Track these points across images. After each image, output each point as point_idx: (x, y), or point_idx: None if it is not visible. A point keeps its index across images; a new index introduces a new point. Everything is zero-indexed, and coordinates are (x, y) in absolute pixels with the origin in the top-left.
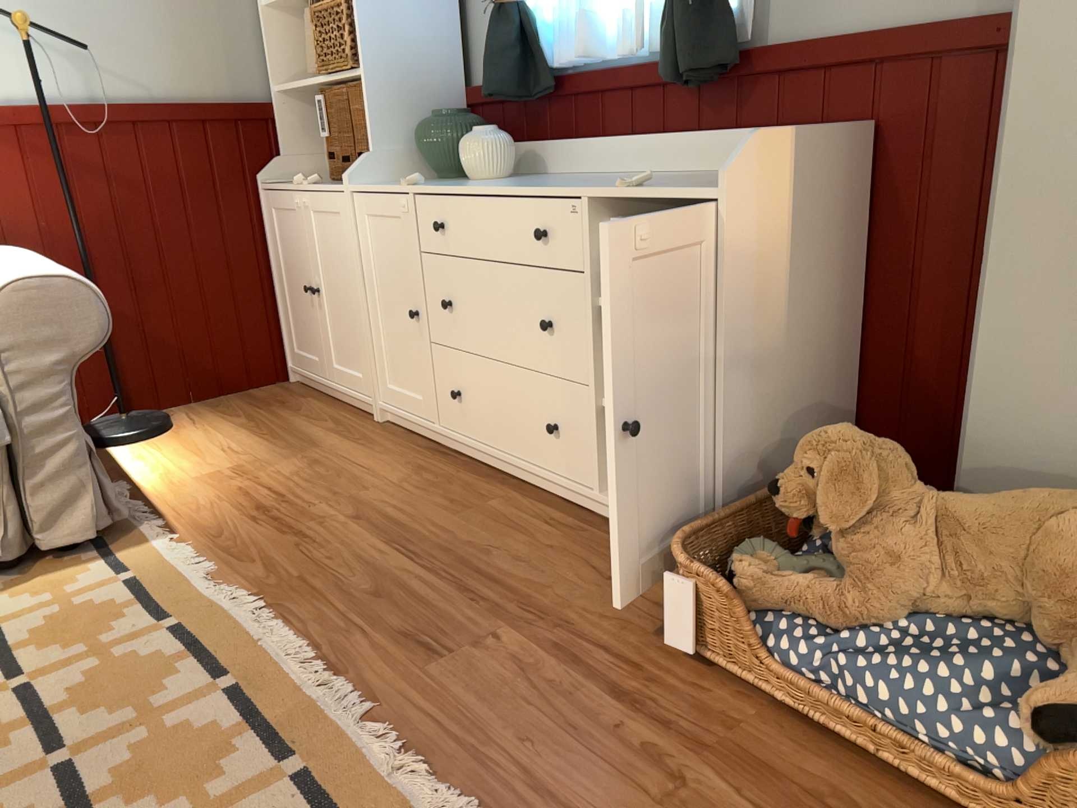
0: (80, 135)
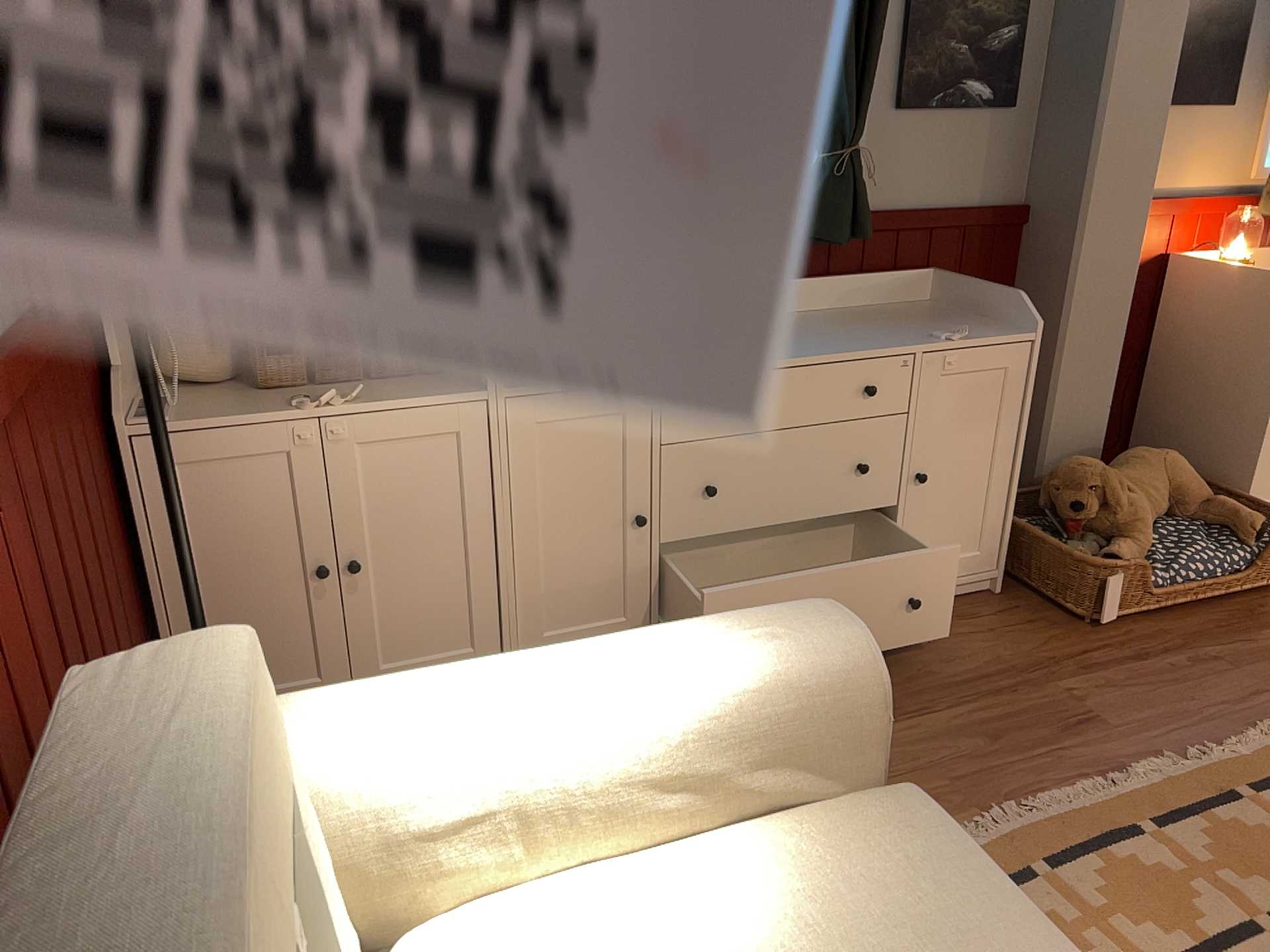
0: (6, 416)
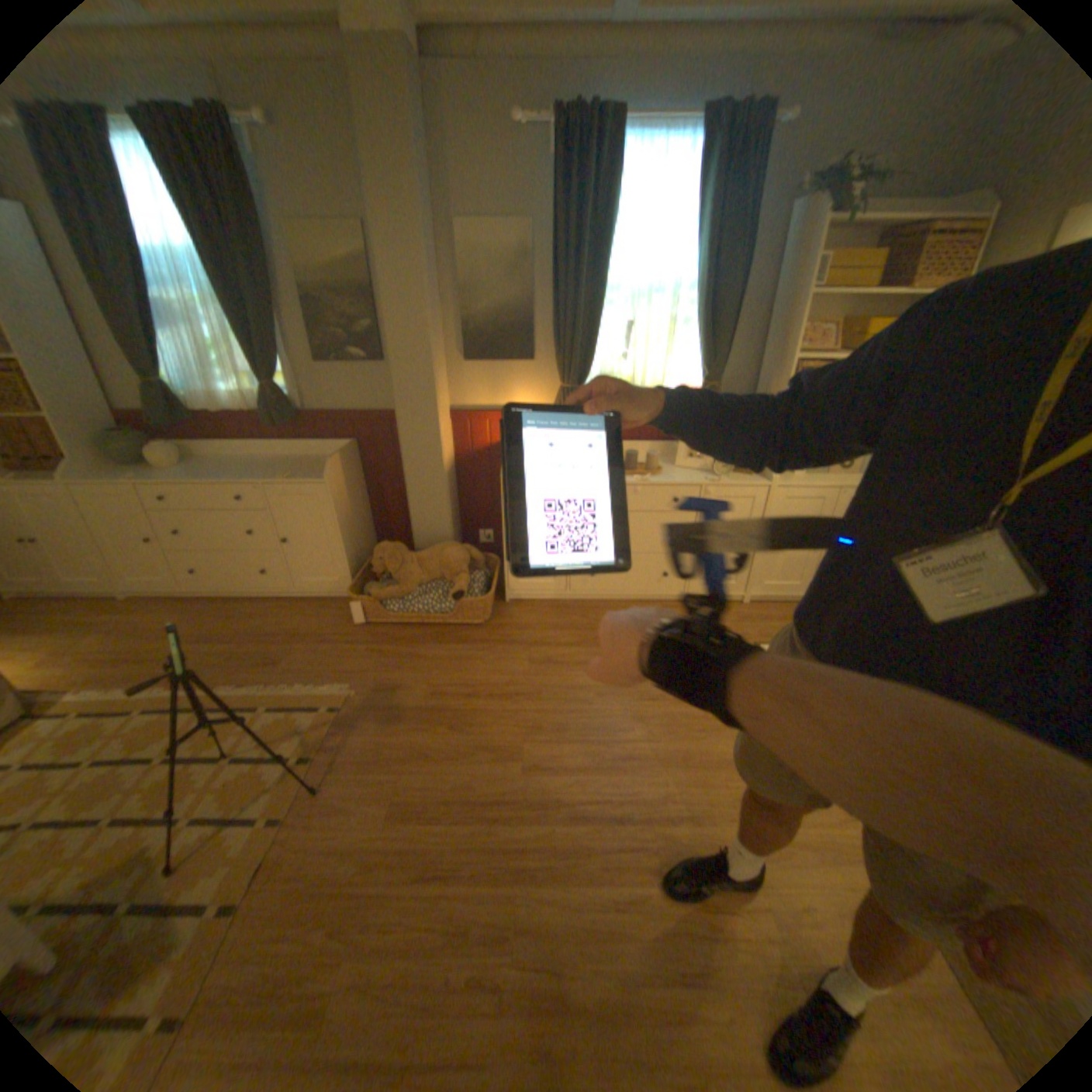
0: None
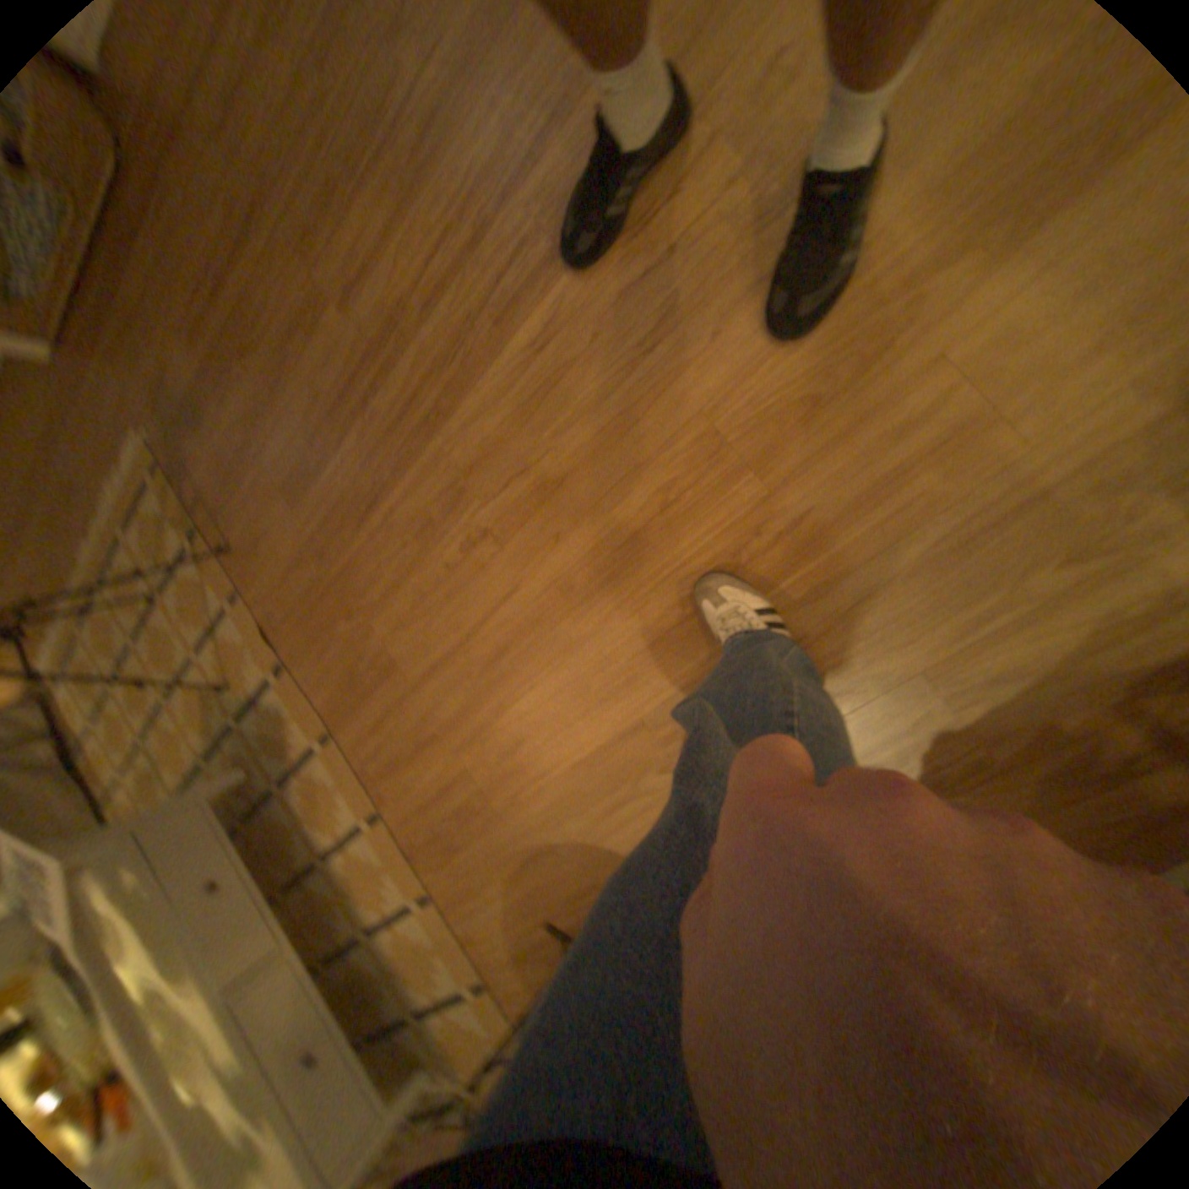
0: None
